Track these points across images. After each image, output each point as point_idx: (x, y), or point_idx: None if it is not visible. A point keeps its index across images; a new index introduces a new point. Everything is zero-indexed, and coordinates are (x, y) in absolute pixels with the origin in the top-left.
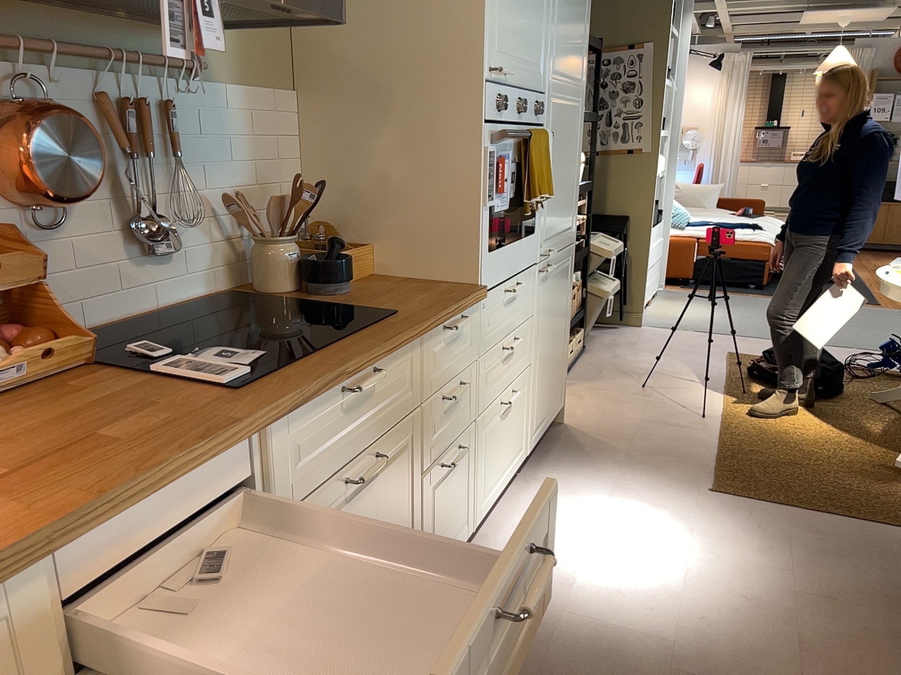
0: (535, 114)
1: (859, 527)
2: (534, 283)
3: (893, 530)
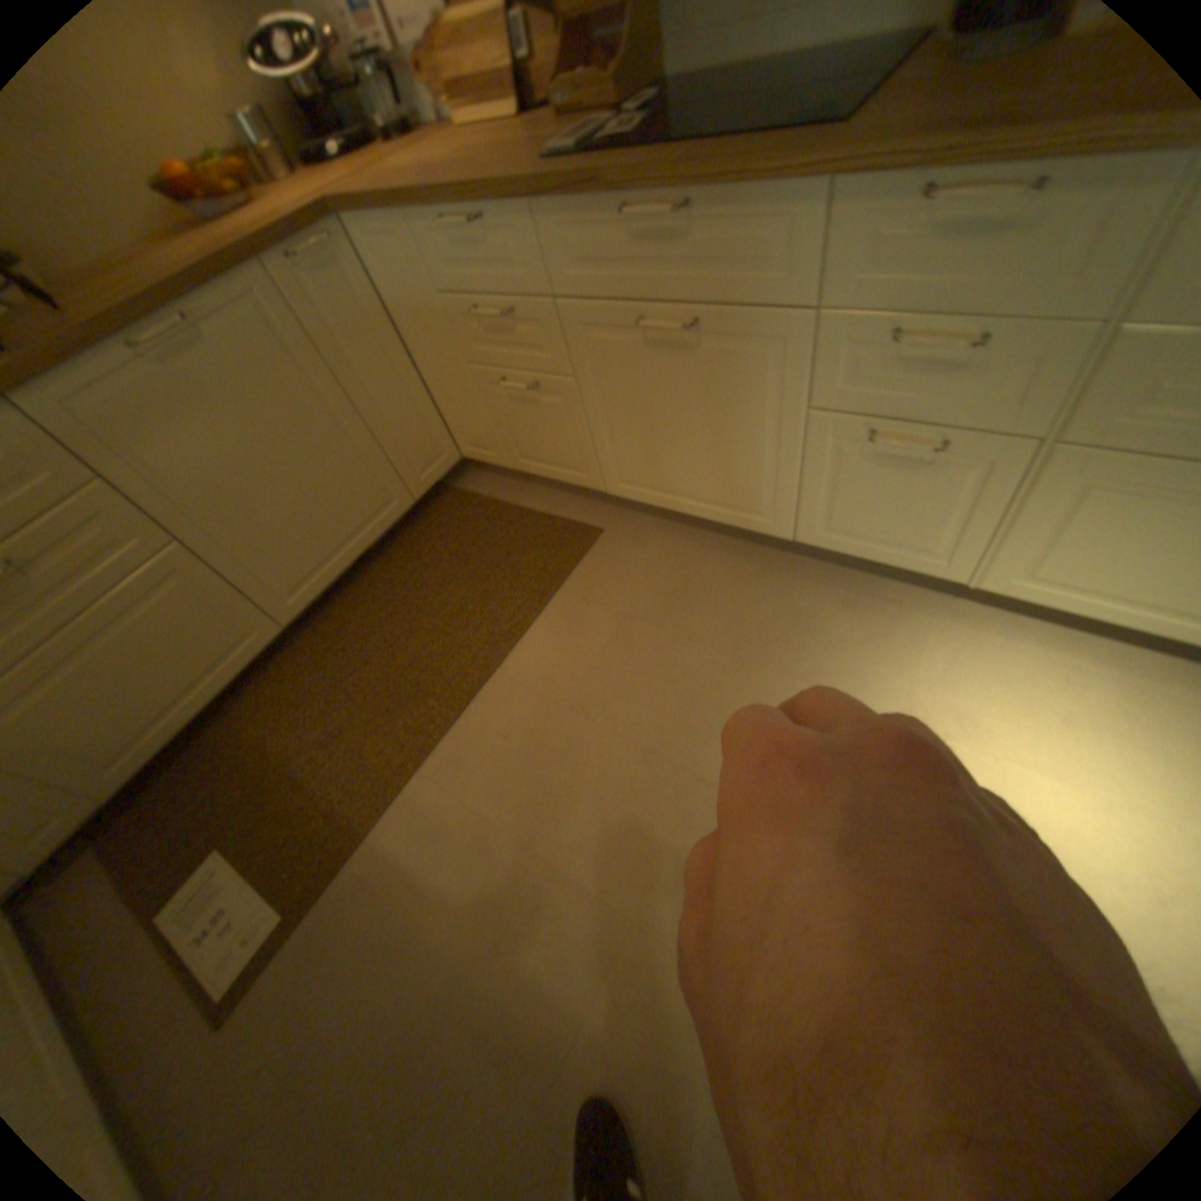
0: None
1: None
2: None
3: None
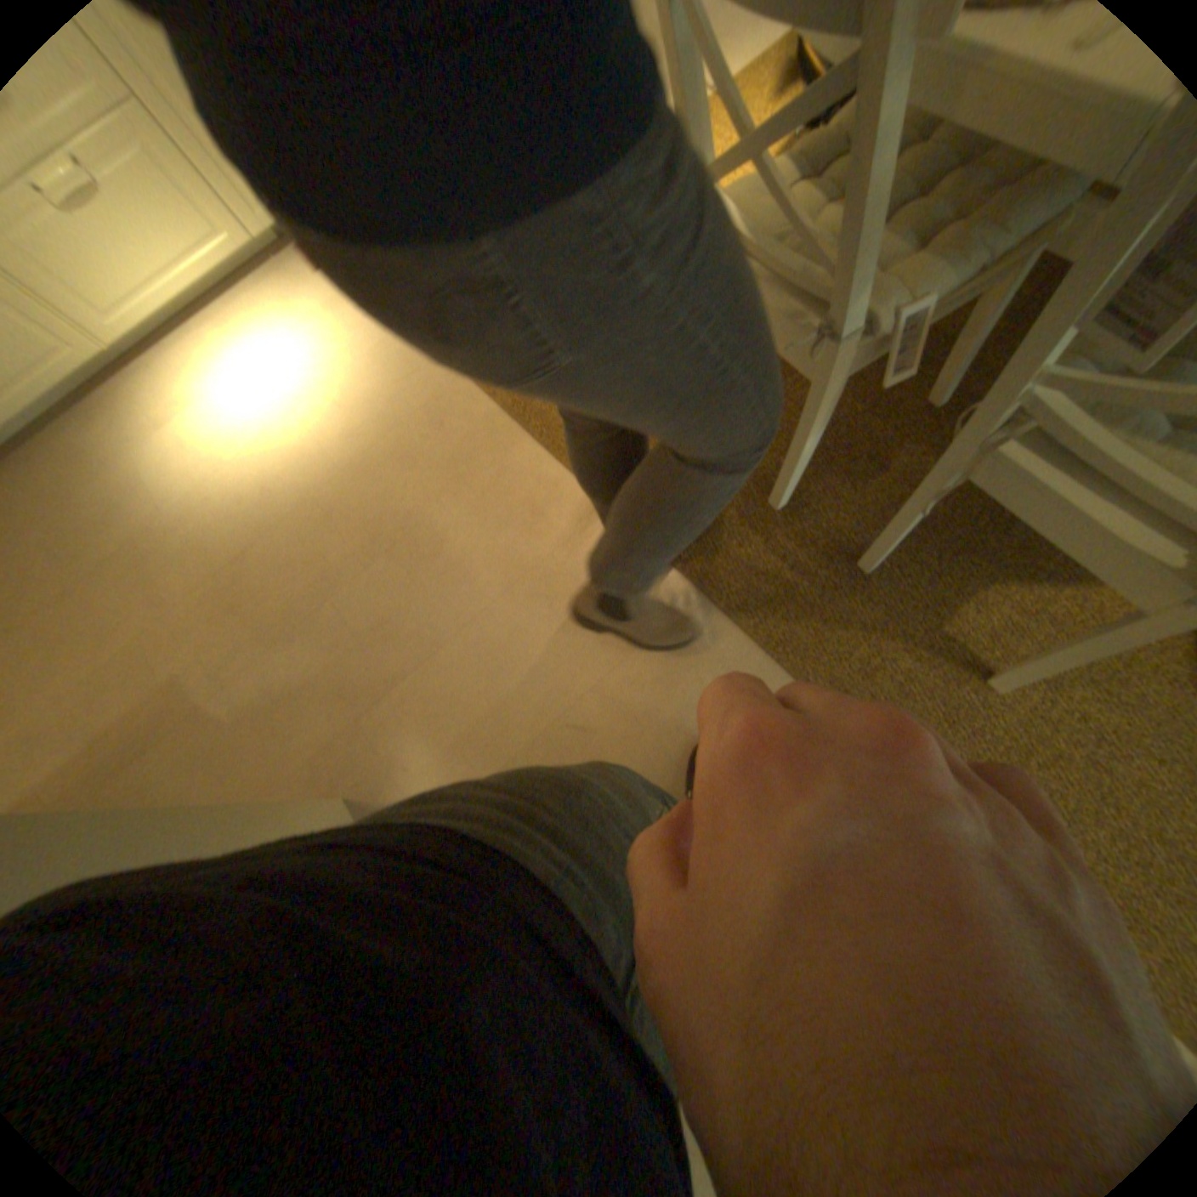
0: None
1: (501, 428)
2: None
3: (533, 445)
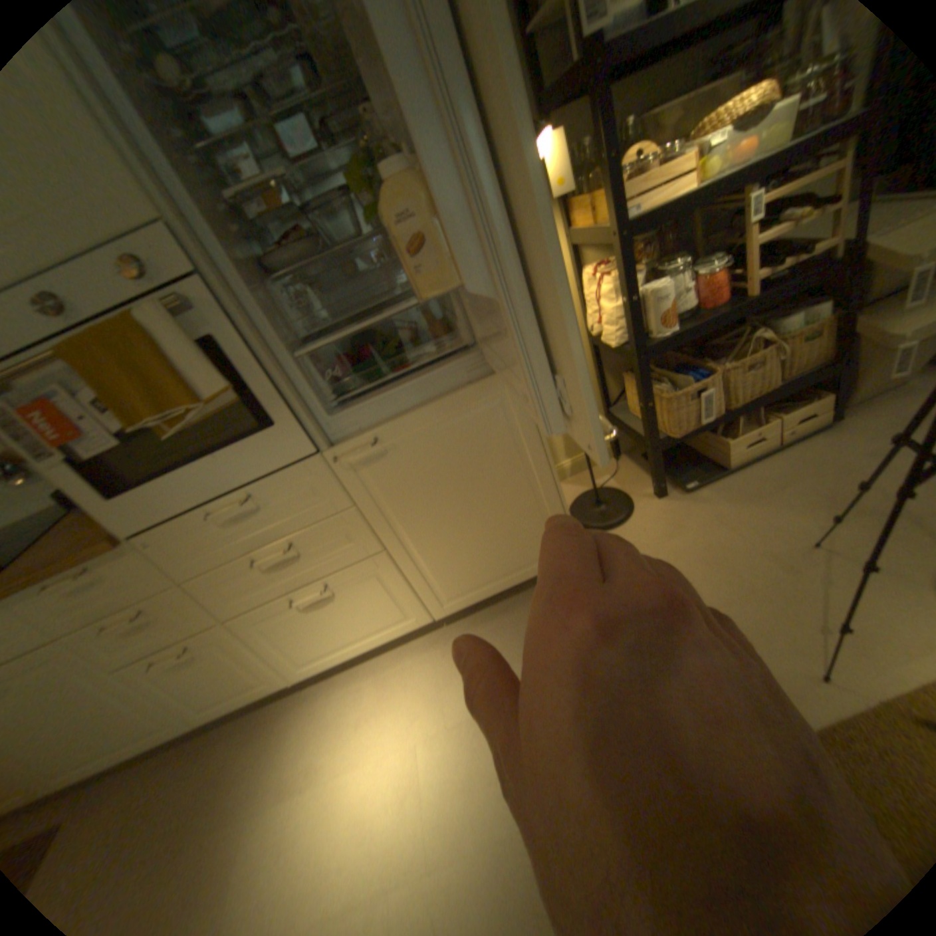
0: (129, 278)
1: None
2: (324, 476)
3: None
